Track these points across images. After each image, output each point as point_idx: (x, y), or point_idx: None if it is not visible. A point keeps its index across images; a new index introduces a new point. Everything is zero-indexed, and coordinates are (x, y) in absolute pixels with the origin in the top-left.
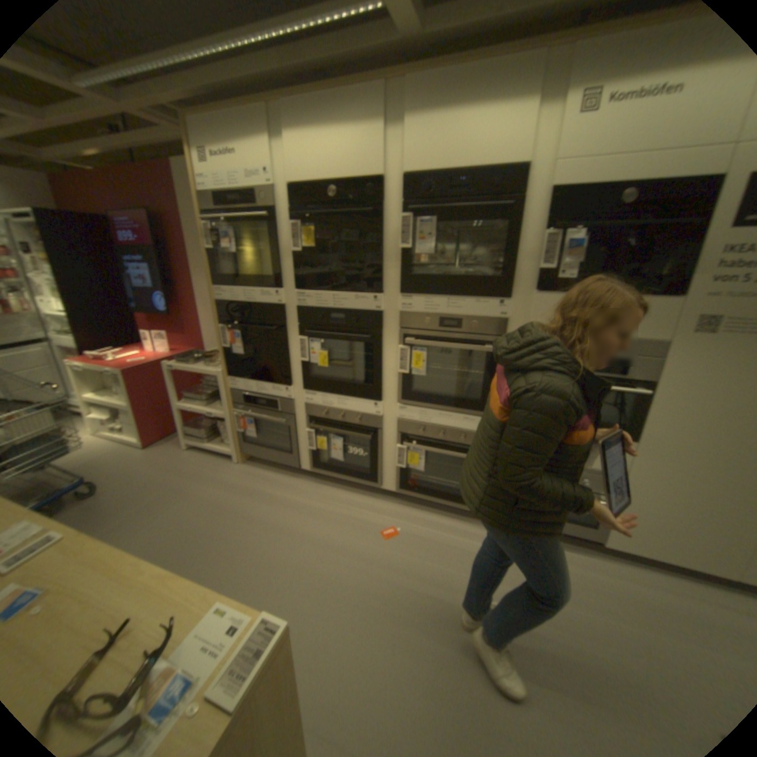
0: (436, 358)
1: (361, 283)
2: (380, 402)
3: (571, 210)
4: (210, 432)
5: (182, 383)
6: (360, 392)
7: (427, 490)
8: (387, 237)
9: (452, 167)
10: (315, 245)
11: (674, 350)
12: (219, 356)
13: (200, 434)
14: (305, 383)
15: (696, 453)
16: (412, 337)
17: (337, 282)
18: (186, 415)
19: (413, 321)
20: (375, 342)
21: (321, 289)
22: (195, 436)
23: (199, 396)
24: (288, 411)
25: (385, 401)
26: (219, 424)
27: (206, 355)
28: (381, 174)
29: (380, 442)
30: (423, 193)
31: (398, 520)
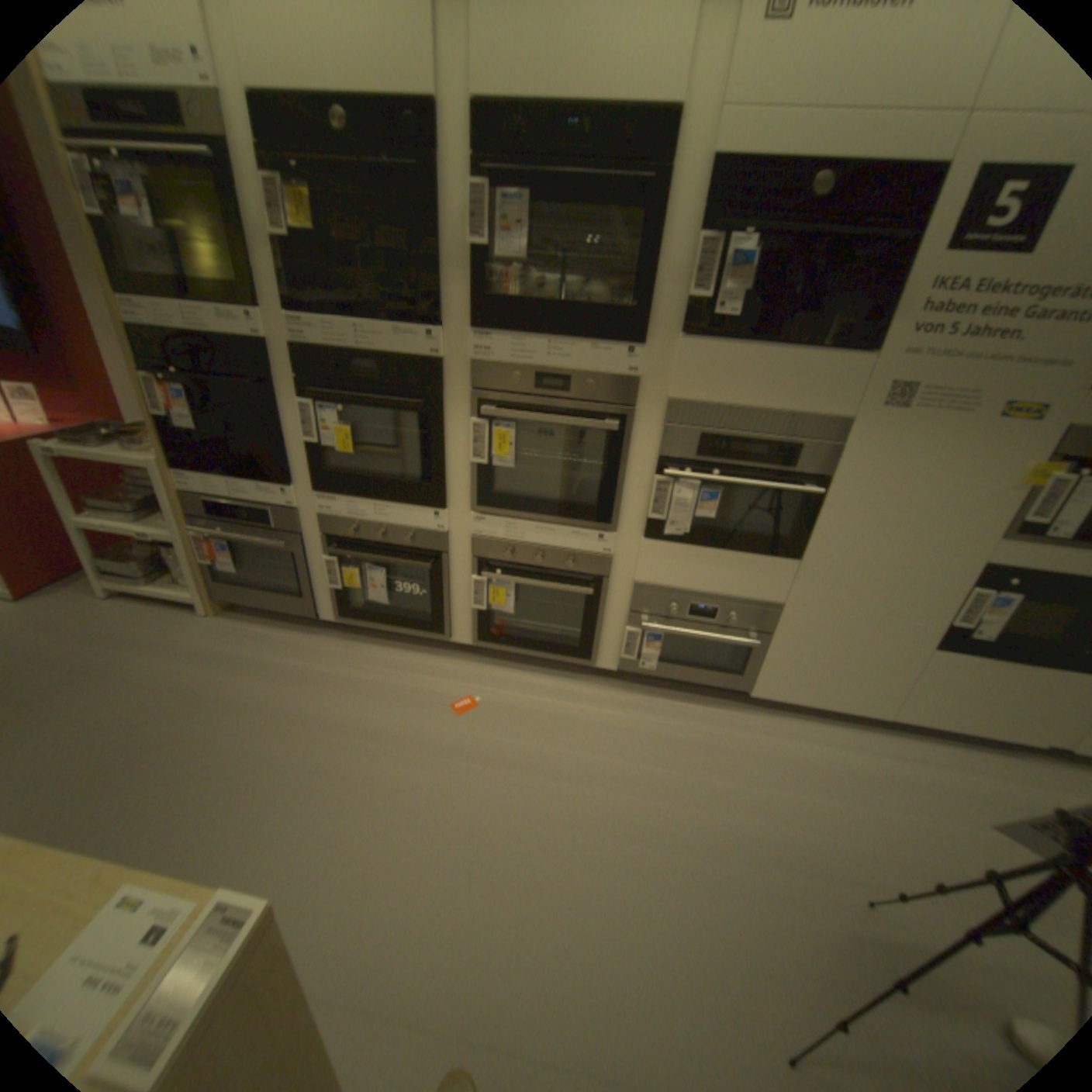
0: (529, 441)
1: (401, 306)
2: (443, 511)
3: (738, 200)
4: (148, 569)
5: (83, 485)
6: (409, 495)
7: (518, 640)
8: (443, 223)
9: (555, 97)
10: (313, 229)
11: (856, 431)
12: (147, 435)
13: (129, 572)
14: (313, 482)
15: (865, 571)
16: (490, 406)
17: (359, 303)
18: (99, 540)
19: (492, 378)
20: (430, 413)
21: (330, 314)
22: (119, 576)
23: (117, 506)
24: (288, 529)
25: (451, 510)
26: (162, 554)
27: (122, 432)
28: (428, 96)
29: (445, 573)
30: (505, 144)
31: (476, 685)
